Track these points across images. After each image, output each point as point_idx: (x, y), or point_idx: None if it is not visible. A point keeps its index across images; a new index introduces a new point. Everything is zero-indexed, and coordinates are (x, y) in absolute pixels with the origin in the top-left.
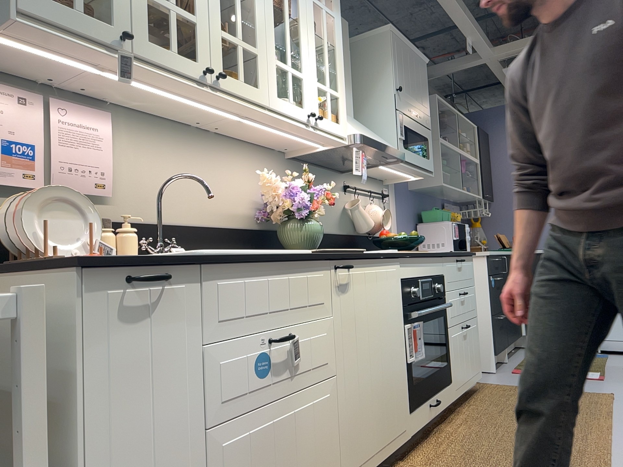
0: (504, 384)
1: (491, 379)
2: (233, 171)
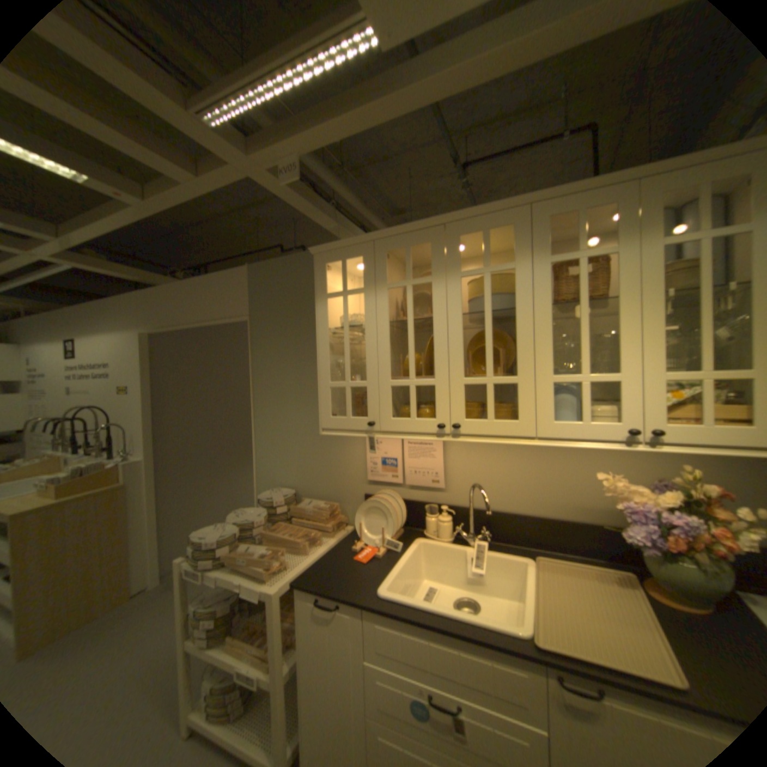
0: None
1: None
2: (588, 462)
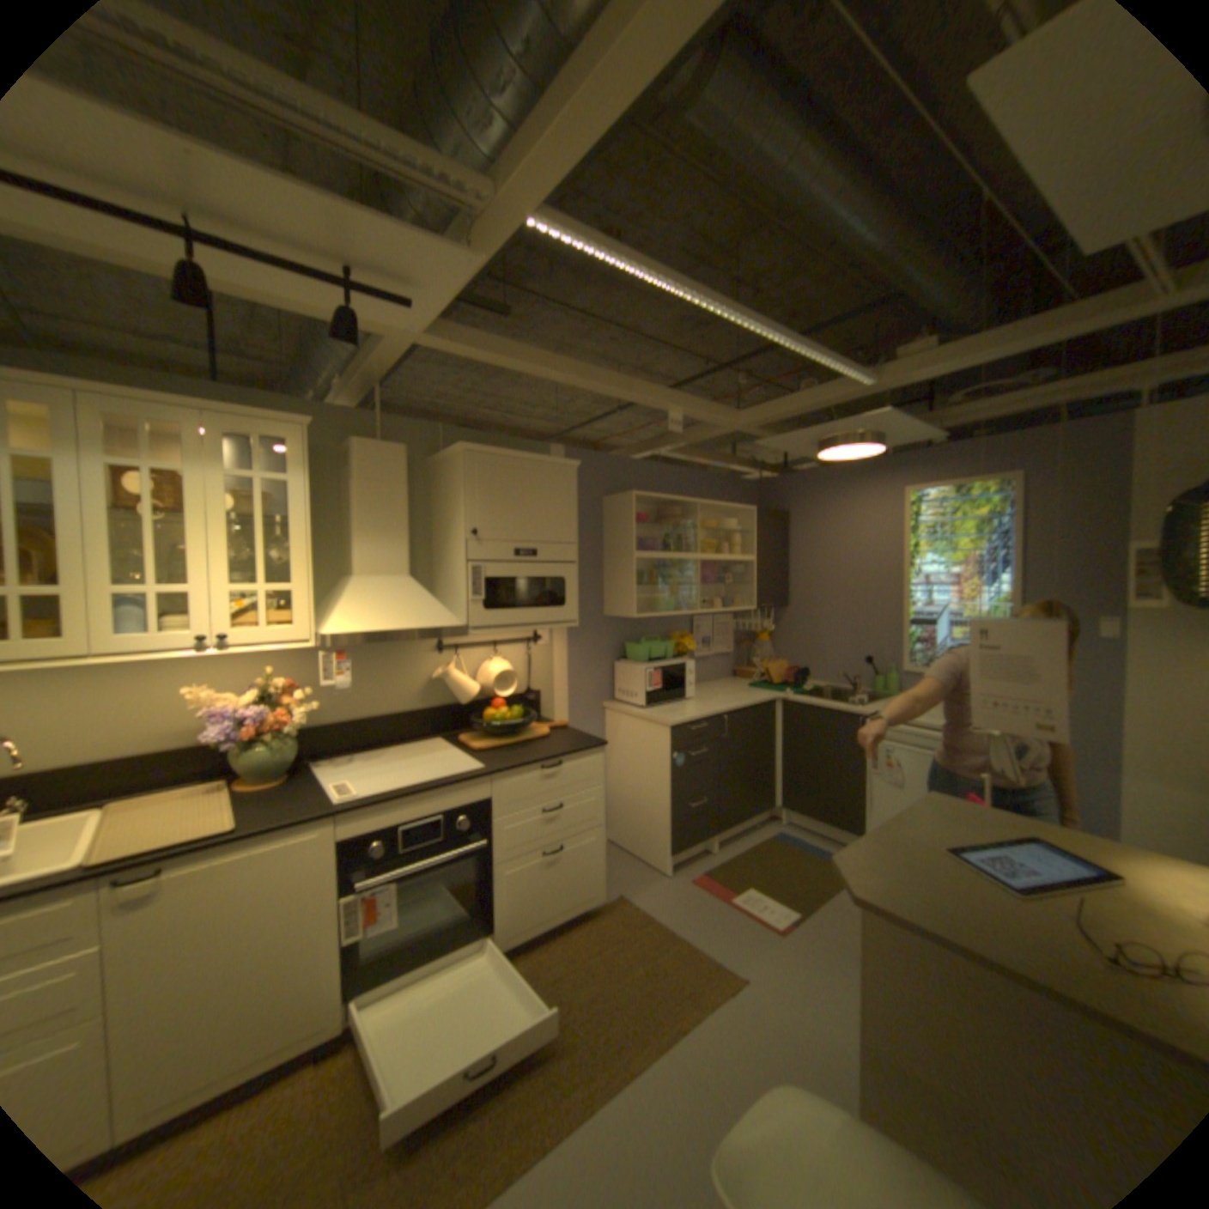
0: (643, 912)
1: (645, 895)
2: (180, 680)
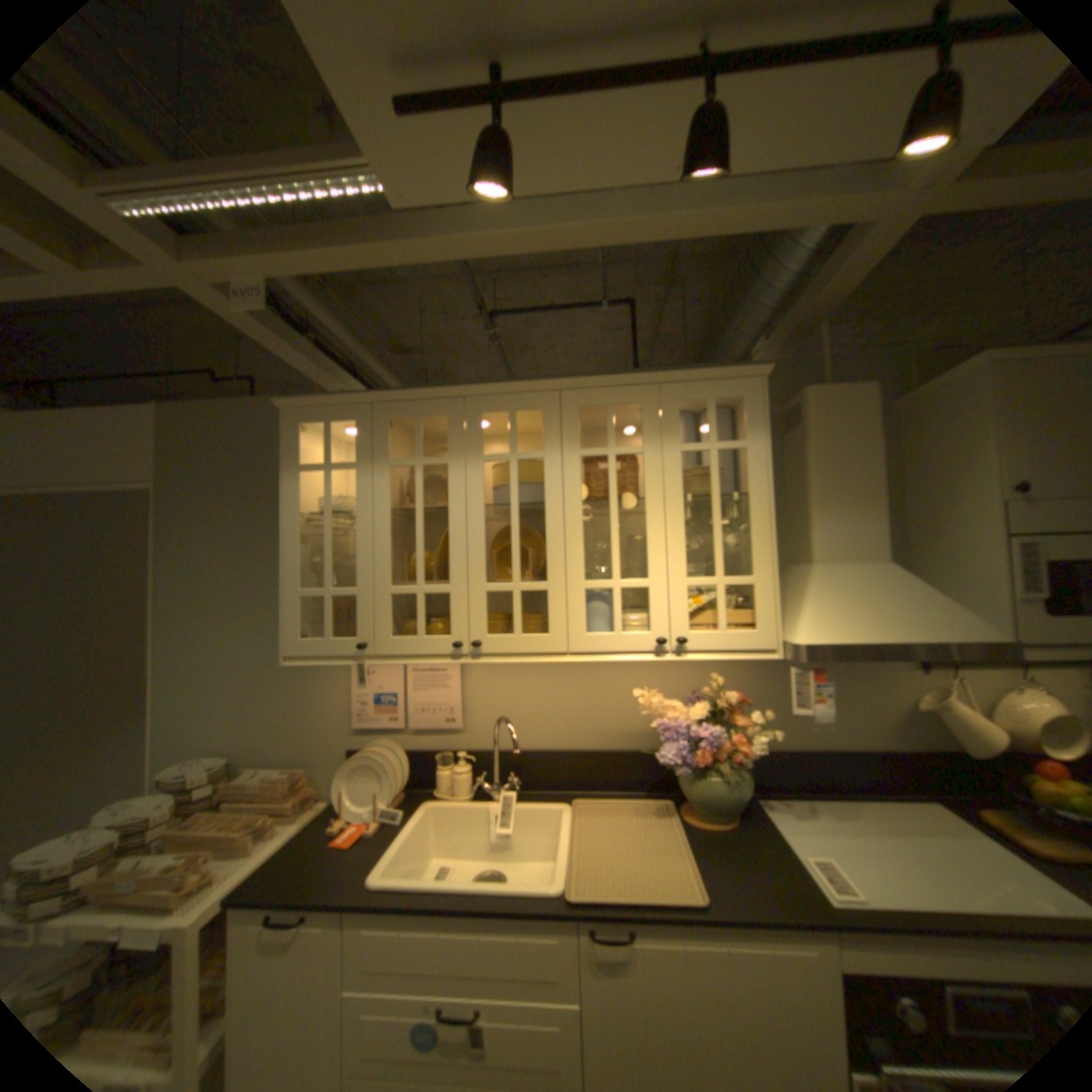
0: None
1: None
2: (627, 678)
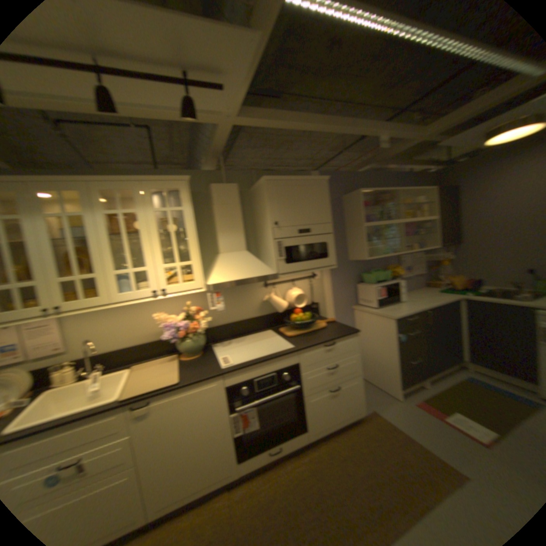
0: (390, 423)
1: (389, 412)
2: (155, 310)
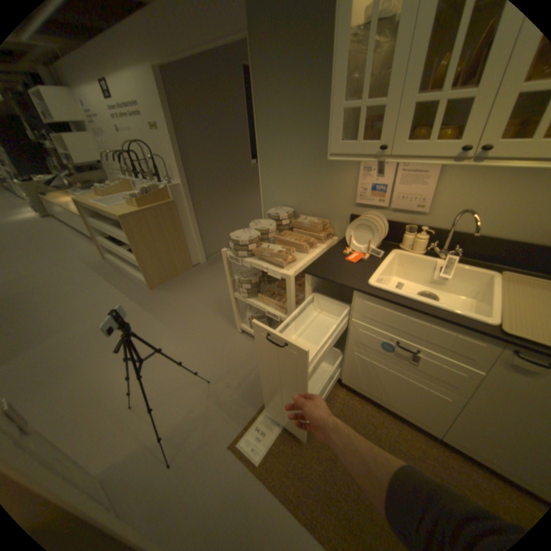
0: None
1: None
2: None
